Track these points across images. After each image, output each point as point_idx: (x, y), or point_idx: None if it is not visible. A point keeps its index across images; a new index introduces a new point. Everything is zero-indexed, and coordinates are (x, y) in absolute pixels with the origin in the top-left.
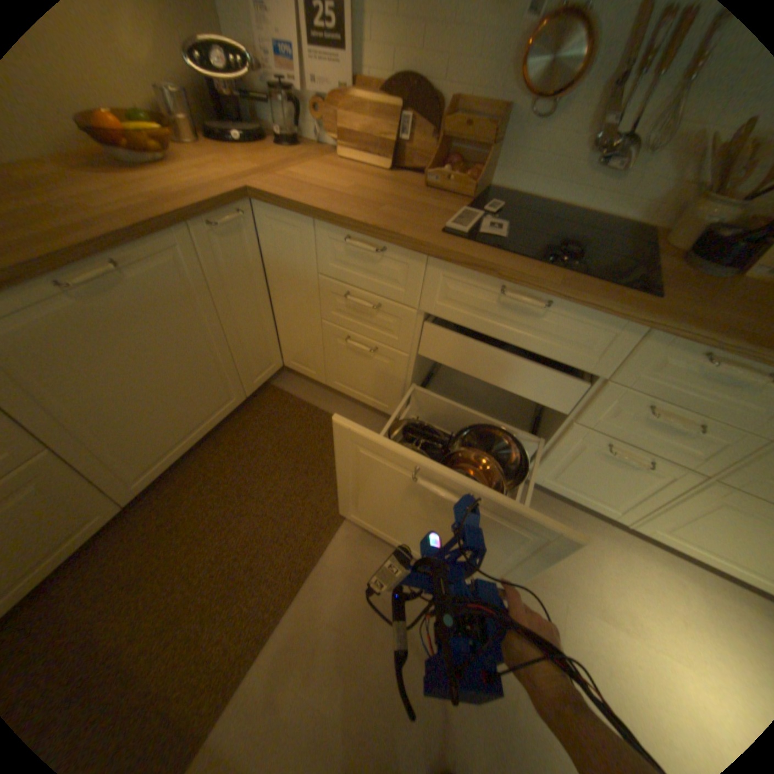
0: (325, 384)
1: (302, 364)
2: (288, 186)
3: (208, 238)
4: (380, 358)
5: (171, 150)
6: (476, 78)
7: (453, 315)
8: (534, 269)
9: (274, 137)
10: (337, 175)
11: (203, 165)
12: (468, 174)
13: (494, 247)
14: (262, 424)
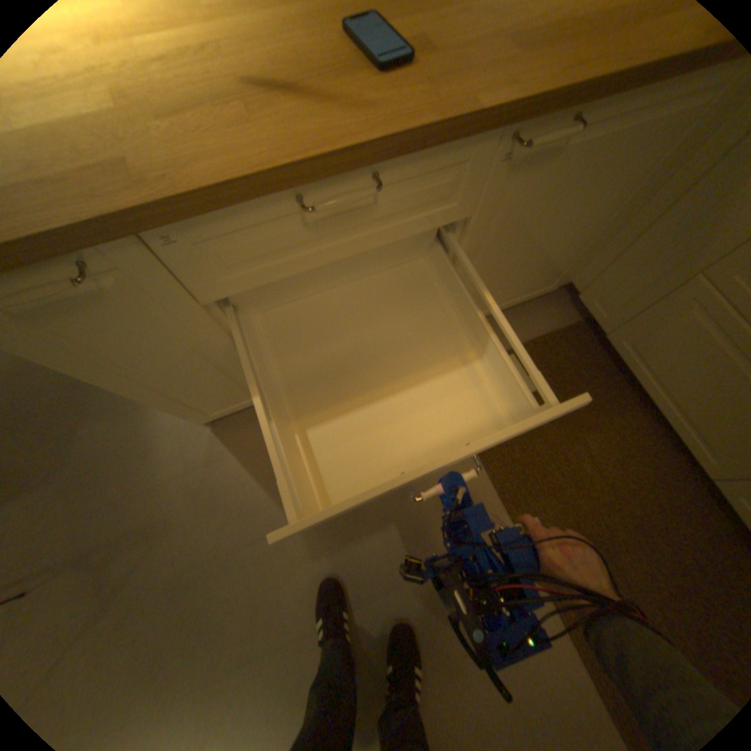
0: None
1: None
2: None
3: None
4: None
5: None
6: None
7: None
8: None
9: None
10: None
11: None
12: None
13: None
14: None
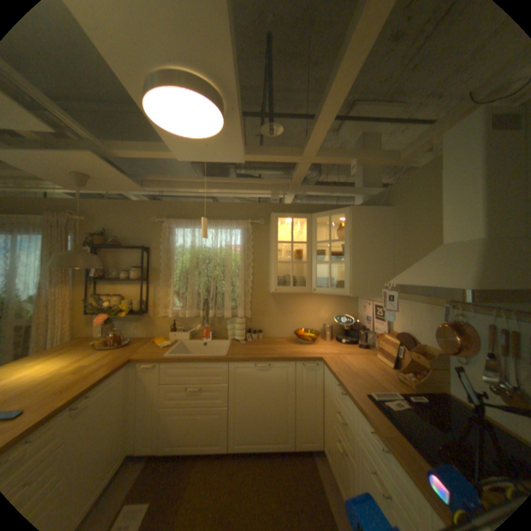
0: (334, 477)
1: (328, 454)
2: (336, 362)
3: (302, 369)
4: (349, 465)
5: (319, 342)
6: (433, 341)
7: (366, 445)
8: (385, 428)
9: (360, 345)
10: (364, 364)
11: (321, 348)
12: (422, 382)
13: (382, 412)
14: (293, 472)
